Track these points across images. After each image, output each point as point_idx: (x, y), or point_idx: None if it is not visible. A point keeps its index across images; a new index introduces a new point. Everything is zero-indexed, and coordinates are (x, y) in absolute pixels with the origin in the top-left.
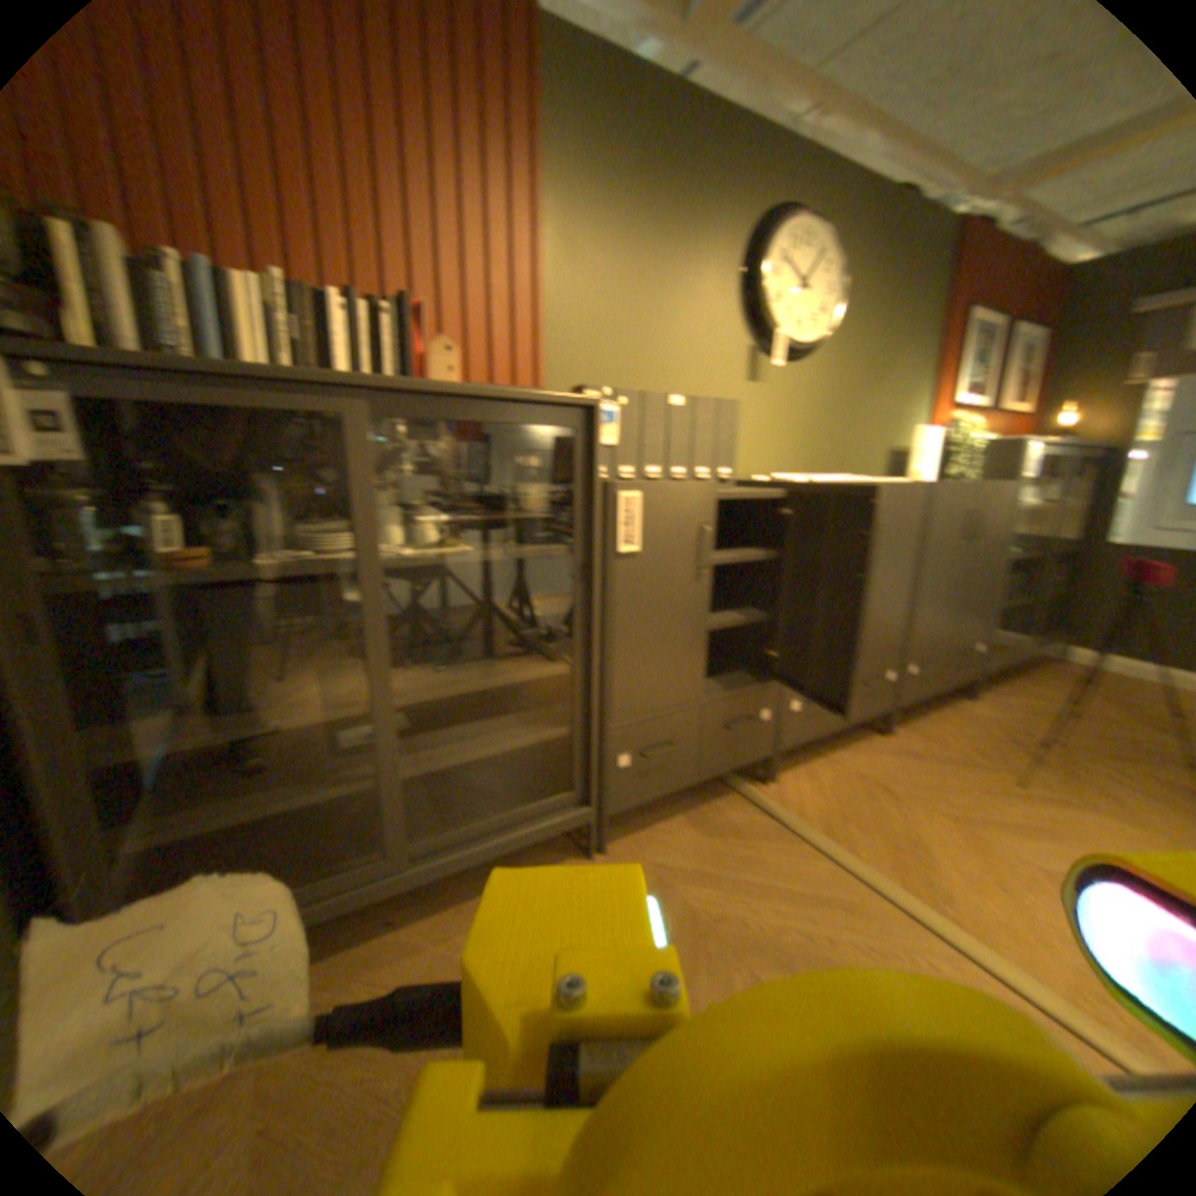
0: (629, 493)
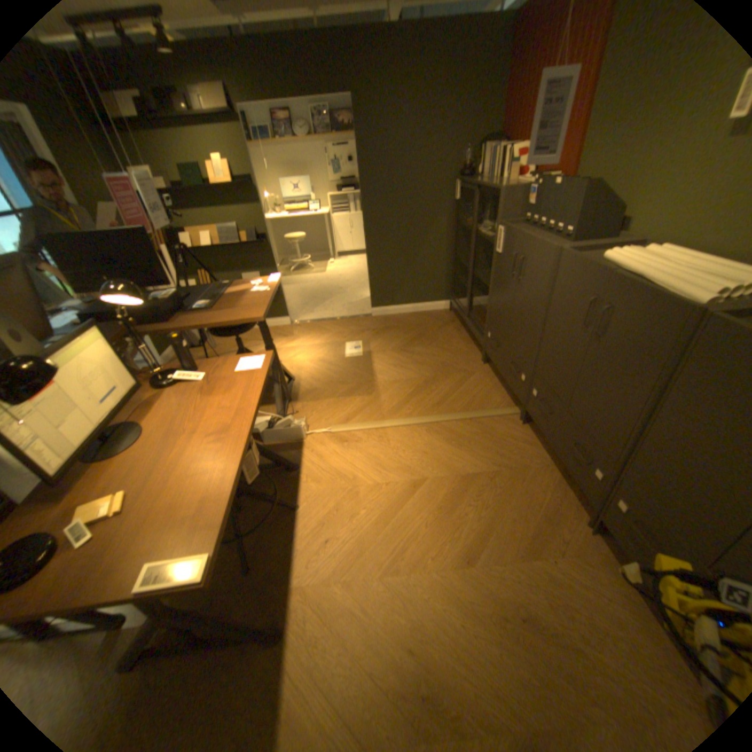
0: (501, 227)
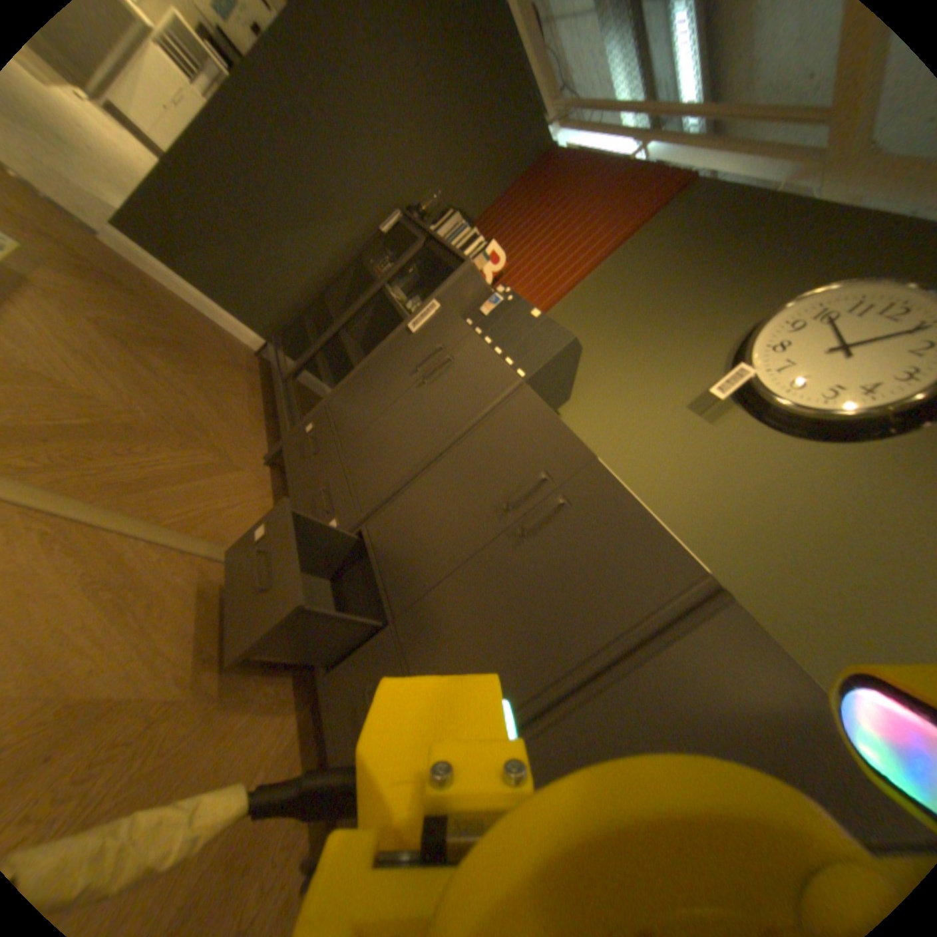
0: (436, 302)
